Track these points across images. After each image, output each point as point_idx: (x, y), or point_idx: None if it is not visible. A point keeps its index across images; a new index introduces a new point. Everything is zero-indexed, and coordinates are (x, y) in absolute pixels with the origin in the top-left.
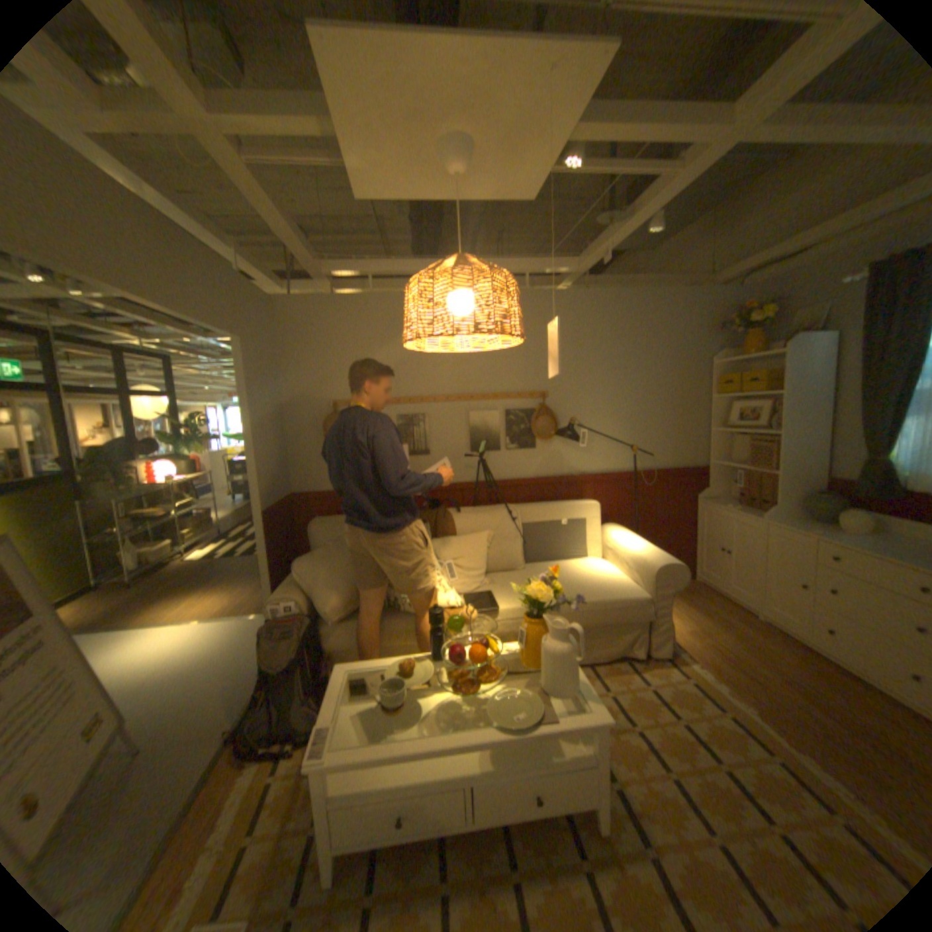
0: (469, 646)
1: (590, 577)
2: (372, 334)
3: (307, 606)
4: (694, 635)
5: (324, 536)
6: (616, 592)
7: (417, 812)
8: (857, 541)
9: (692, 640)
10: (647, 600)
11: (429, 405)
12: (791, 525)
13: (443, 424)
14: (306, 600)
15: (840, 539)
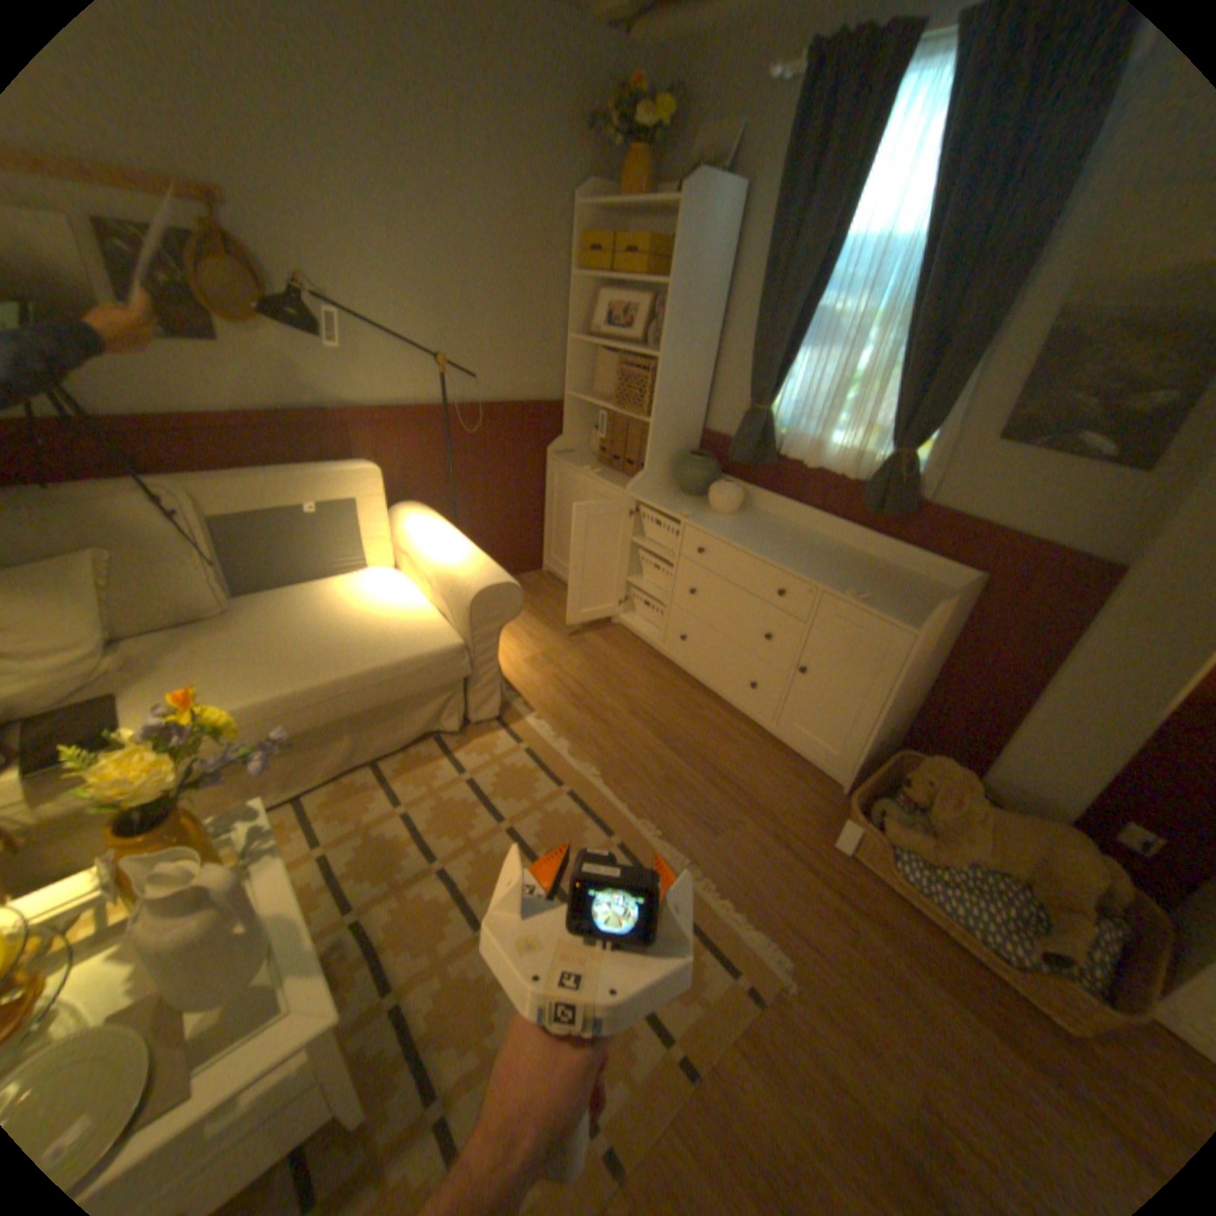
0: None
1: (362, 615)
2: None
3: None
4: (532, 664)
5: None
6: (405, 643)
7: None
8: (724, 525)
9: (530, 673)
10: (457, 648)
11: None
12: (657, 501)
13: None
14: None
15: (708, 523)
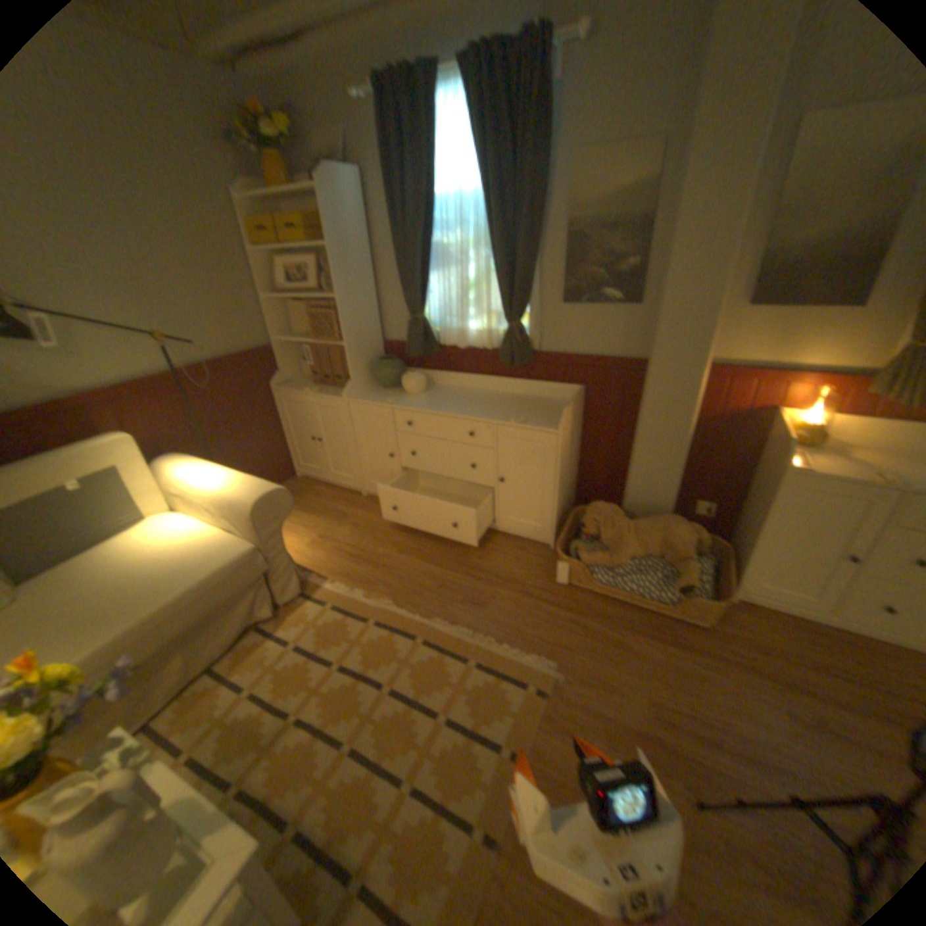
0: None
1: (154, 555)
2: None
3: None
4: (312, 545)
5: None
6: (202, 562)
7: None
8: (418, 401)
9: (312, 552)
10: (248, 551)
11: None
12: (367, 397)
13: None
14: None
15: (407, 403)
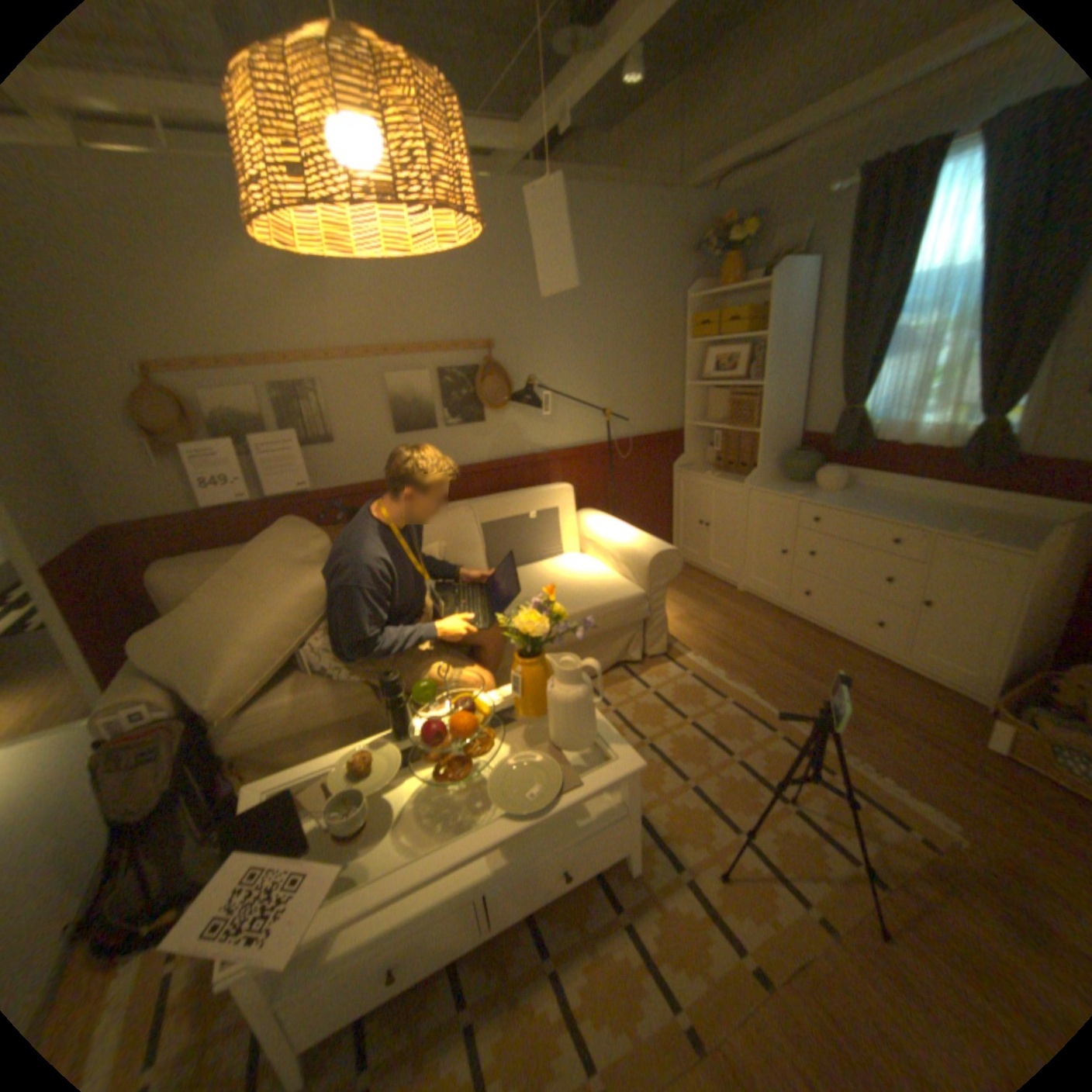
0: (447, 715)
1: (572, 580)
2: (188, 241)
3: (172, 706)
4: (680, 621)
5: (178, 591)
6: (606, 594)
7: (414, 953)
8: (833, 499)
9: (680, 627)
10: (640, 597)
11: (319, 367)
12: (770, 489)
13: (347, 396)
14: (168, 698)
15: (818, 499)
